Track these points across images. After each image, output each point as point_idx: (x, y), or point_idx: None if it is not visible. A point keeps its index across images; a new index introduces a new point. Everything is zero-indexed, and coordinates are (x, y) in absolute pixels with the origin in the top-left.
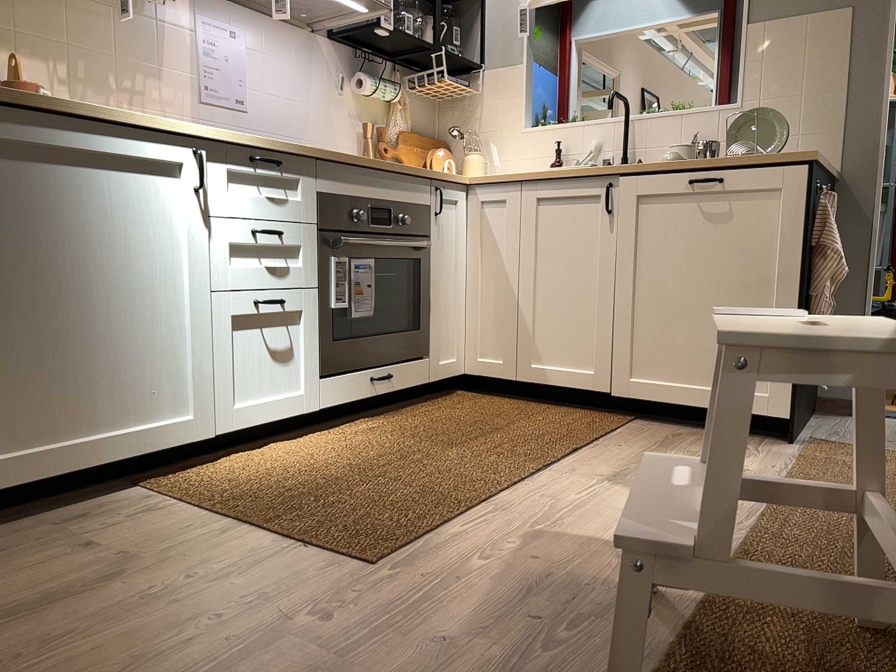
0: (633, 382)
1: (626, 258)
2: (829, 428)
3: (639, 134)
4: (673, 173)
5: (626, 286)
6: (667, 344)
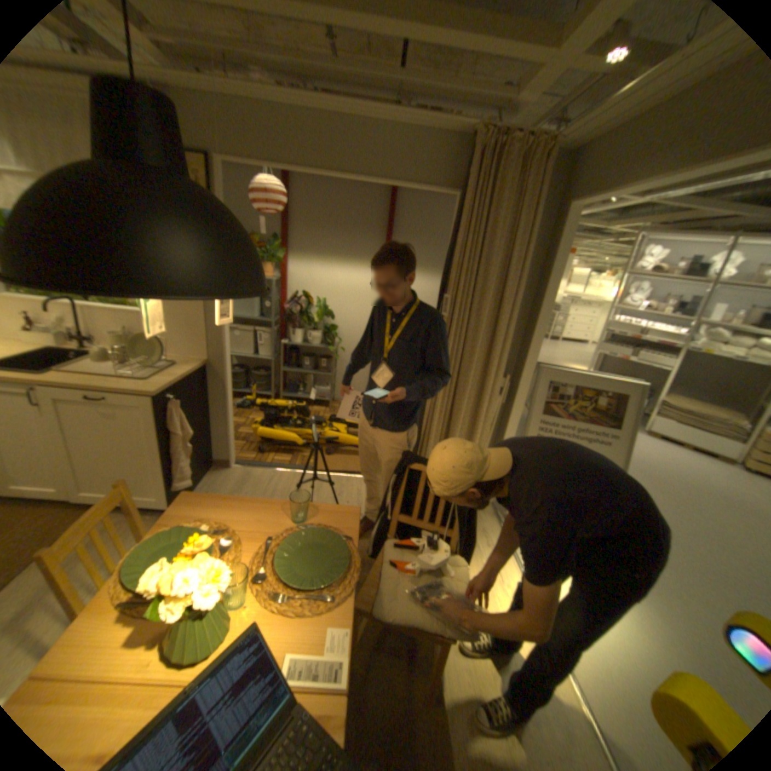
0: (81, 495)
1: (56, 432)
2: (204, 490)
3: (89, 315)
4: (74, 388)
5: (60, 447)
6: (96, 476)
